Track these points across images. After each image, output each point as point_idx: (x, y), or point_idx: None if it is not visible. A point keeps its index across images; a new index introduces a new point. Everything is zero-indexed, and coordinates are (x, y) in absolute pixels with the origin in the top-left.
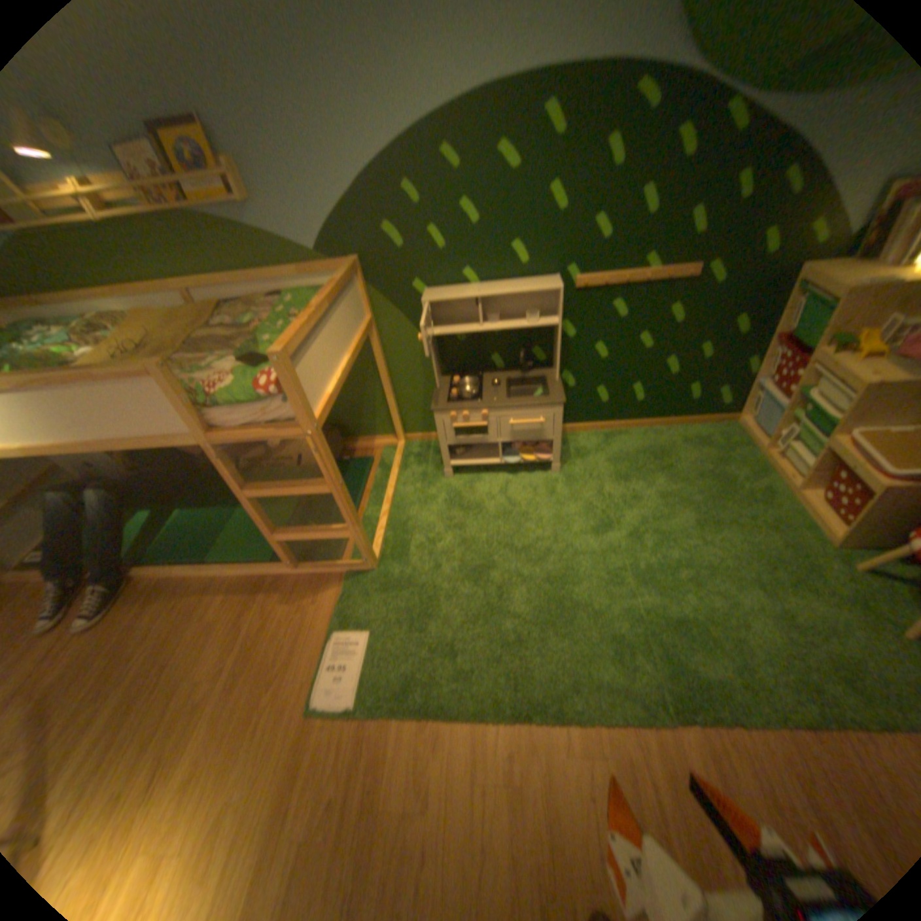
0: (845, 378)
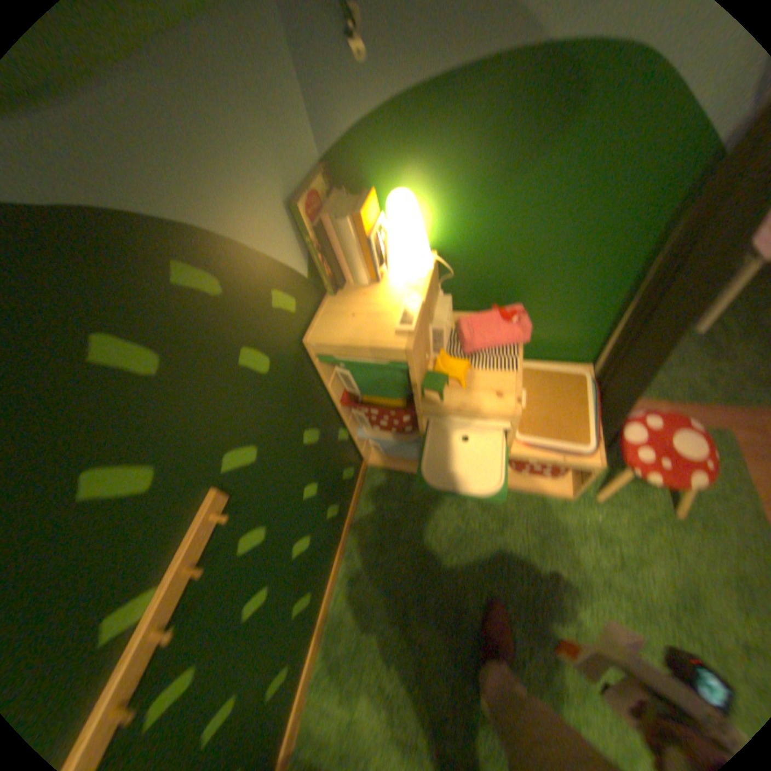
0: (483, 415)
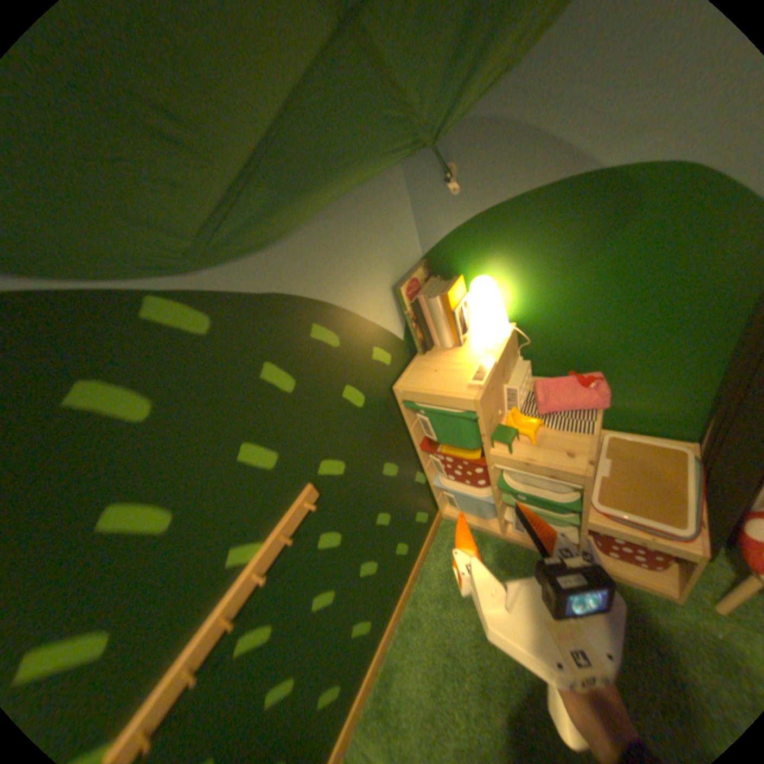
0: (552, 473)
